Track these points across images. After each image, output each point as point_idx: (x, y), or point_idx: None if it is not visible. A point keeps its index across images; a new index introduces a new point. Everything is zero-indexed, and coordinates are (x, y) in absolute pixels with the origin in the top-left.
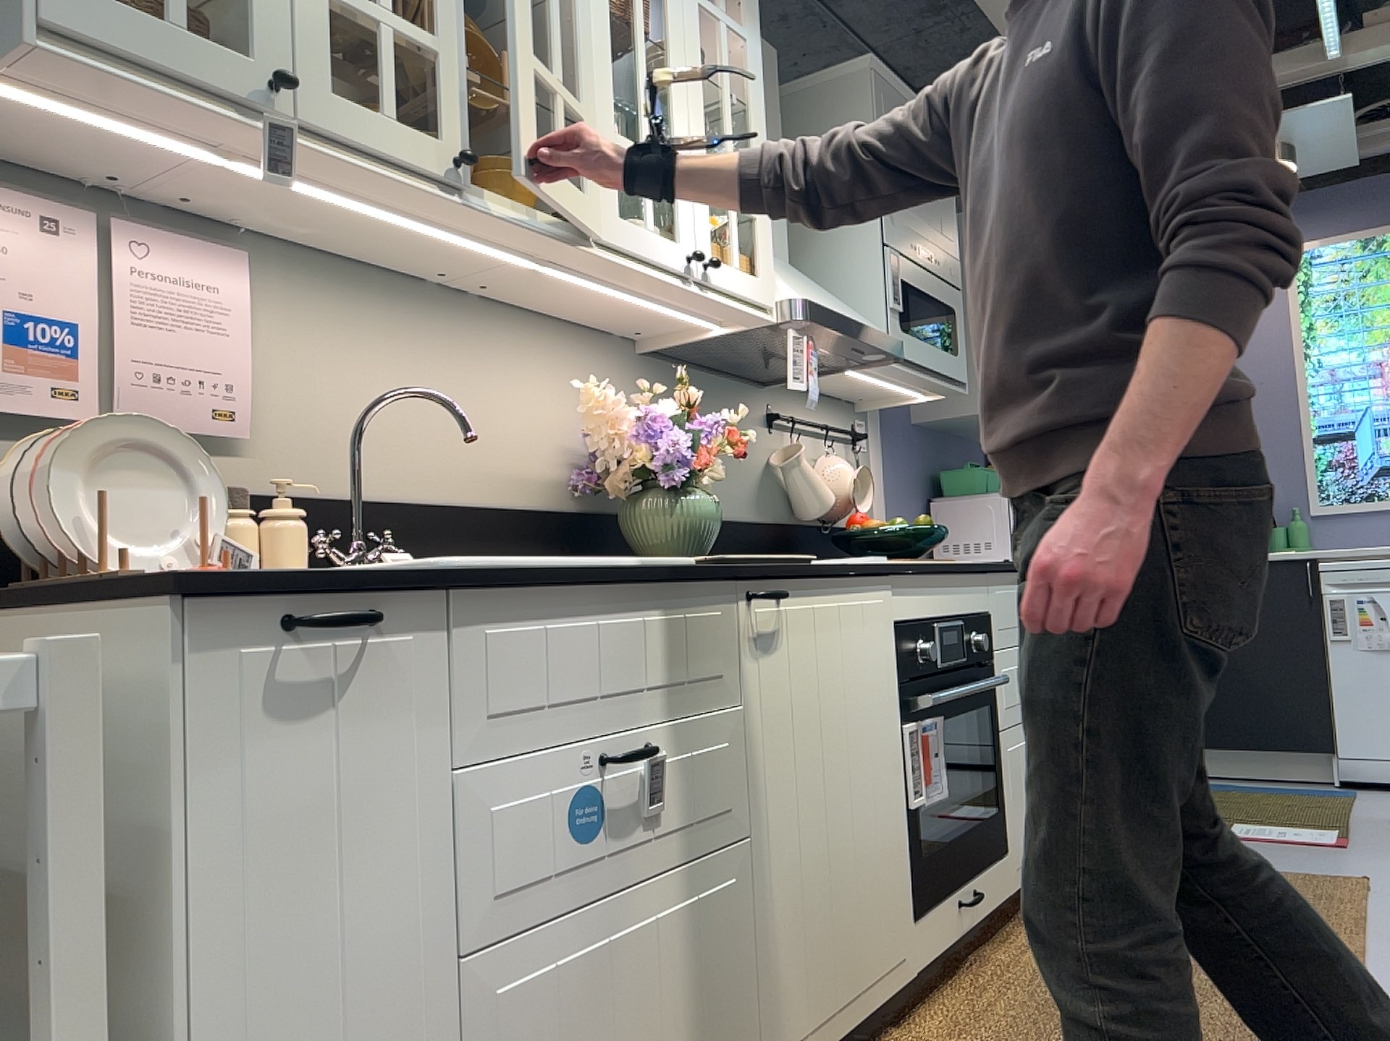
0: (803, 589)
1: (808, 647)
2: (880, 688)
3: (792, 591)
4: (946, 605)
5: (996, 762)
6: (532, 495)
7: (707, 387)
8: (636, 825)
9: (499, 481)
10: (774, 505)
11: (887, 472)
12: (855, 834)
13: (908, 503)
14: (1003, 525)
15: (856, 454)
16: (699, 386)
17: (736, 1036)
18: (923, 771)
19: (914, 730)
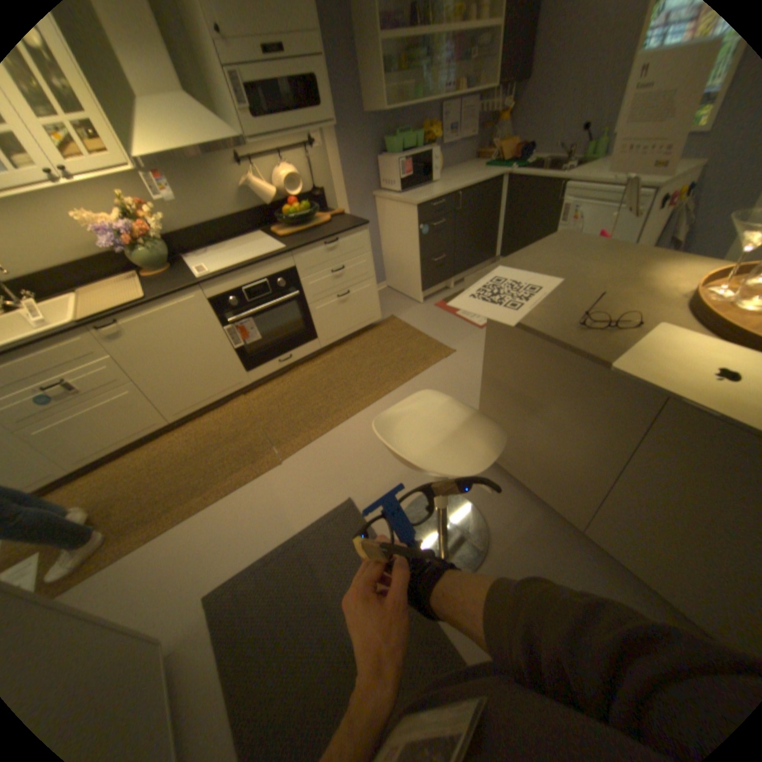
0: (131, 314)
1: (142, 329)
2: (200, 324)
3: (124, 316)
4: (249, 279)
5: (306, 315)
6: (98, 248)
7: (183, 163)
8: (69, 395)
9: (79, 249)
10: (249, 201)
11: (338, 152)
12: (197, 364)
13: (359, 162)
14: (399, 173)
15: (309, 151)
16: (177, 164)
17: (147, 417)
18: (240, 337)
19: (229, 328)
